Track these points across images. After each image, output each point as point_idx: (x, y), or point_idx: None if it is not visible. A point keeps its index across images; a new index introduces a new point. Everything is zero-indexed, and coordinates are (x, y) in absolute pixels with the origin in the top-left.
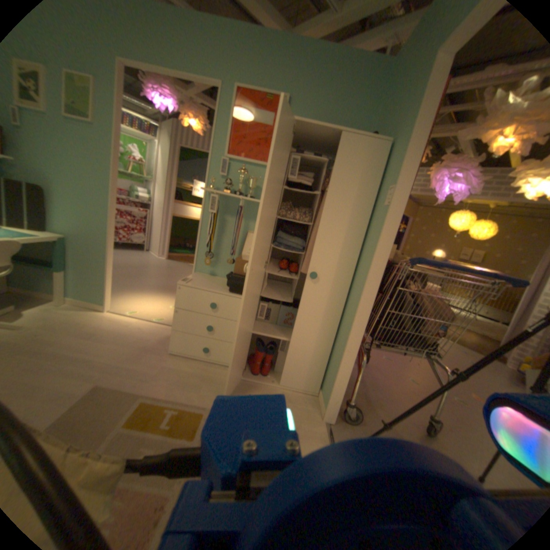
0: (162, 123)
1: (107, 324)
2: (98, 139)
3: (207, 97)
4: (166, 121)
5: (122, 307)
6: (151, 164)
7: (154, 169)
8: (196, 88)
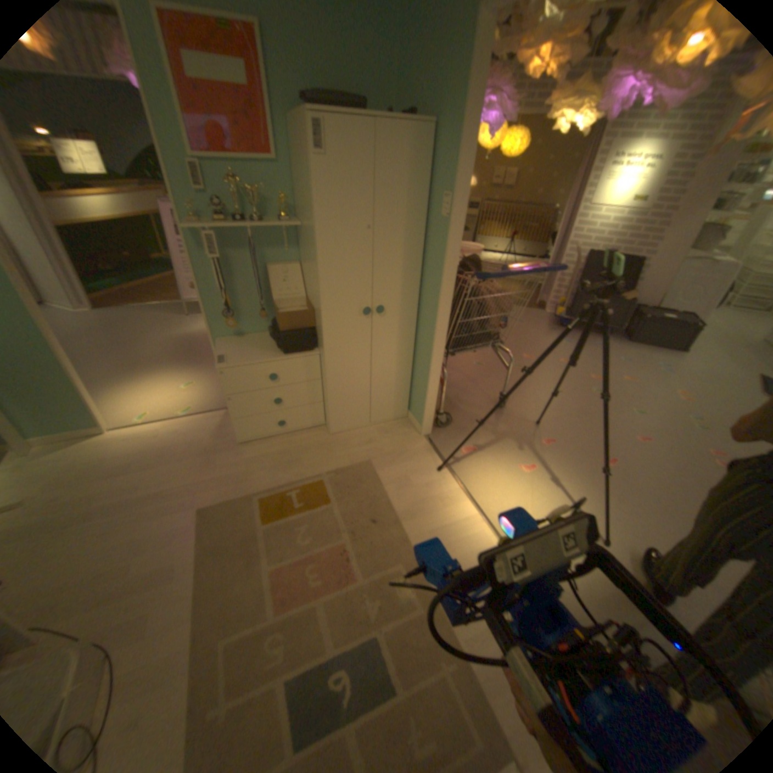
0: None
1: (128, 445)
2: None
3: None
4: None
5: (117, 415)
6: None
7: None
8: None
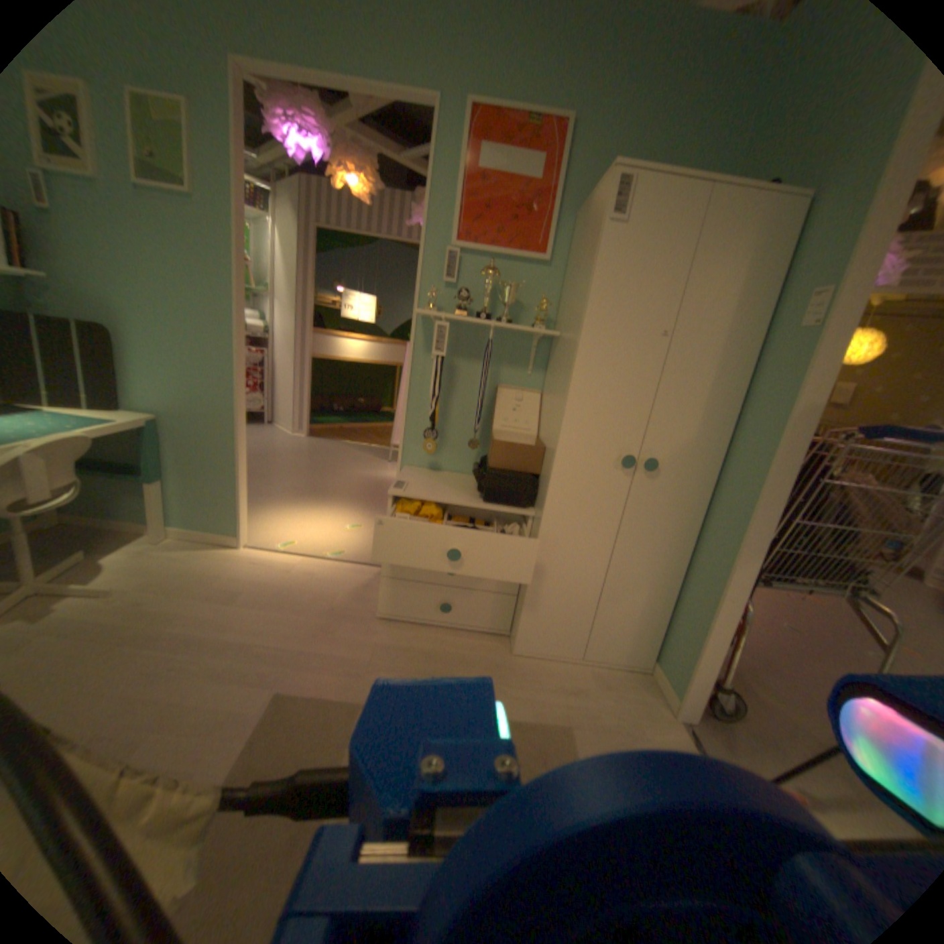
0: (276, 183)
1: (252, 571)
2: (204, 226)
3: (366, 128)
4: (282, 179)
5: (264, 535)
6: (259, 263)
7: (267, 272)
8: (350, 110)
